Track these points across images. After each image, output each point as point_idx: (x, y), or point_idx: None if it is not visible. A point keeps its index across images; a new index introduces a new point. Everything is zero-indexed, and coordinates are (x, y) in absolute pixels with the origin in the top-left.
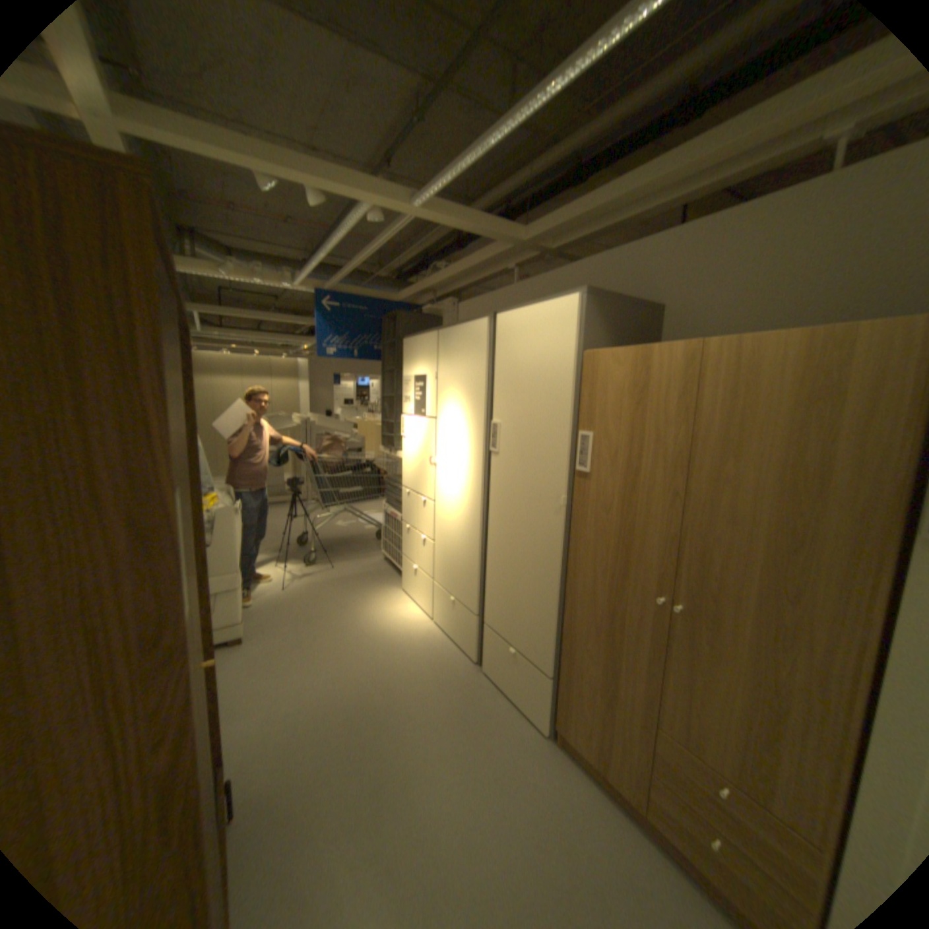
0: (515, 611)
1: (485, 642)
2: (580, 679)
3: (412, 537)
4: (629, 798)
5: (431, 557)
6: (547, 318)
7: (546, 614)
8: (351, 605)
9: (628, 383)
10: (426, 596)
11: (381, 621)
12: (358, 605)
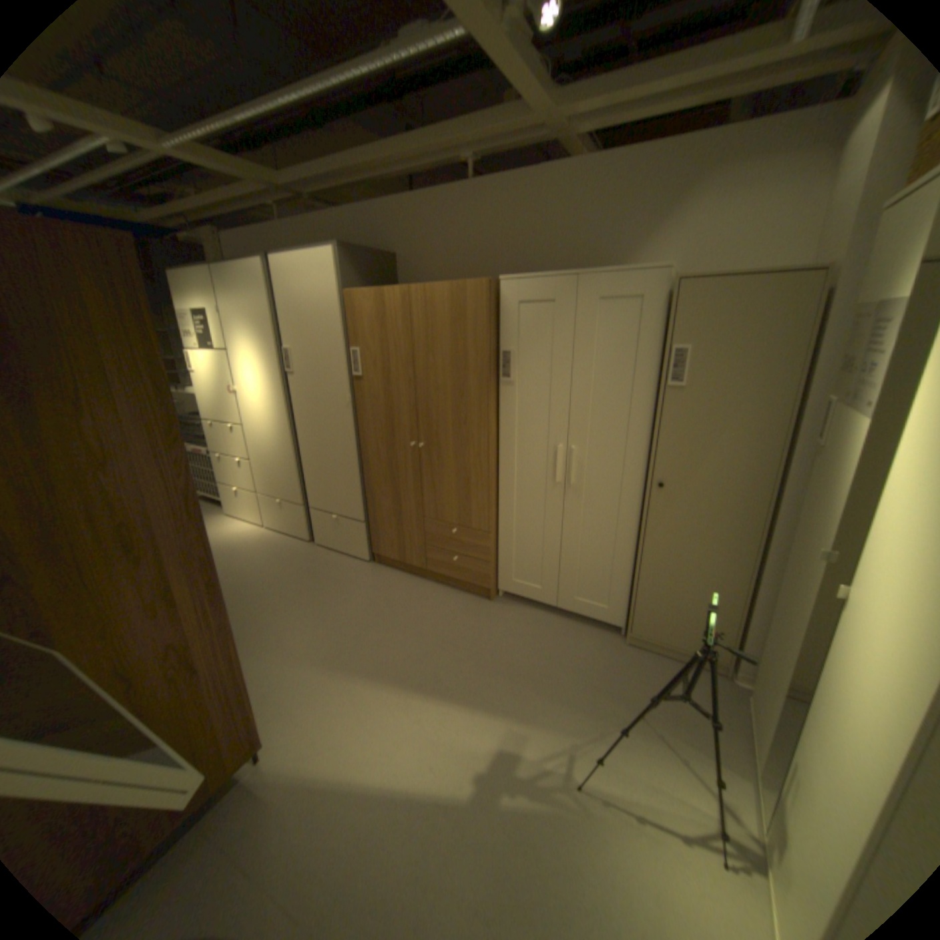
0: (331, 489)
1: (313, 523)
2: (380, 513)
3: (225, 465)
4: (417, 565)
5: (250, 476)
6: (311, 265)
7: (352, 481)
8: None
9: (374, 314)
10: (252, 511)
11: (213, 540)
12: None
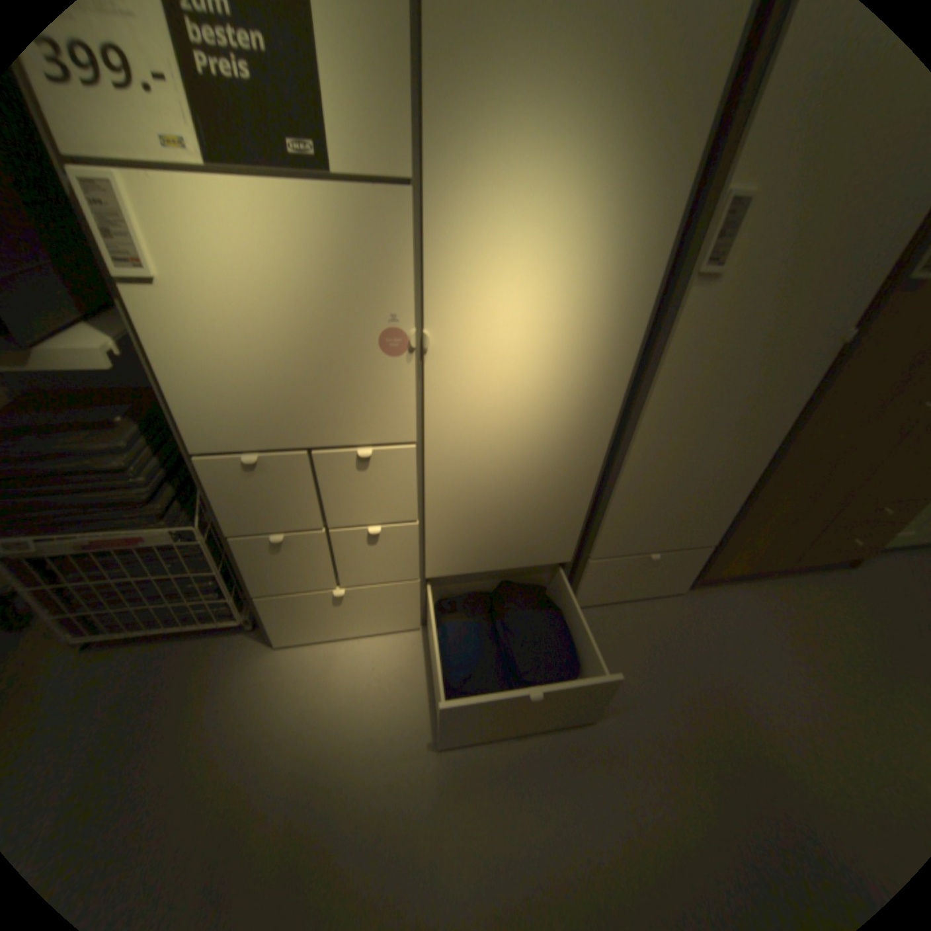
0: (673, 515)
1: (583, 580)
2: (764, 523)
3: (298, 550)
4: (780, 569)
5: (409, 550)
6: None
7: (738, 491)
8: (258, 794)
9: None
10: (391, 613)
11: (369, 729)
12: (268, 775)
